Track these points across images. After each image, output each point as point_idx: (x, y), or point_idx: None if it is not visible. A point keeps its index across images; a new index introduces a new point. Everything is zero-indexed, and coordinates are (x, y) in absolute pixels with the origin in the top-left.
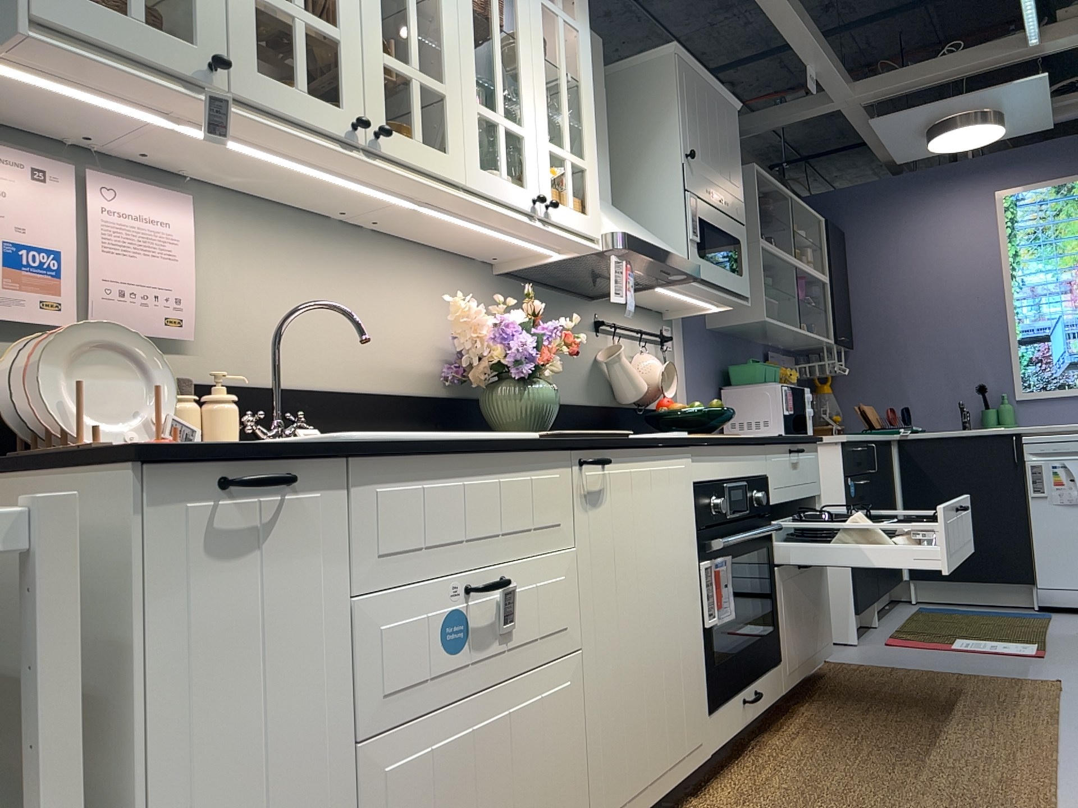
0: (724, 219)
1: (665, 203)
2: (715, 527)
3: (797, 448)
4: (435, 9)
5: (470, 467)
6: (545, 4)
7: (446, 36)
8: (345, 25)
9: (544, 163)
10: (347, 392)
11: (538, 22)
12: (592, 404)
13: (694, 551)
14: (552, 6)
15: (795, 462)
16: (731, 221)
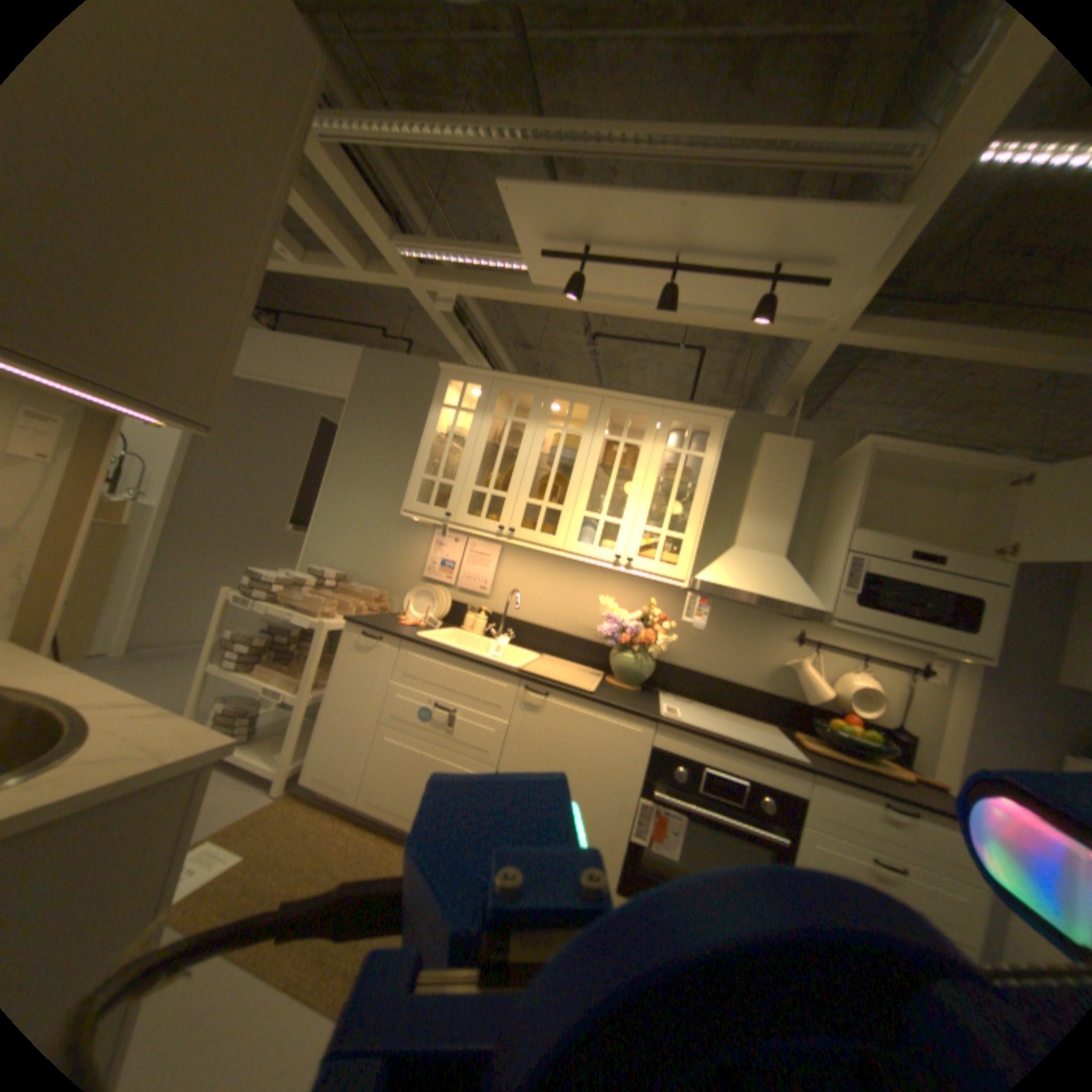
0: (936, 577)
1: (836, 558)
2: (678, 790)
3: (909, 811)
4: (571, 473)
5: (454, 662)
6: (665, 450)
7: (569, 485)
8: (510, 492)
9: (644, 536)
10: (551, 630)
11: (655, 462)
12: (768, 692)
13: (632, 786)
14: (674, 449)
15: (895, 822)
16: (972, 578)
